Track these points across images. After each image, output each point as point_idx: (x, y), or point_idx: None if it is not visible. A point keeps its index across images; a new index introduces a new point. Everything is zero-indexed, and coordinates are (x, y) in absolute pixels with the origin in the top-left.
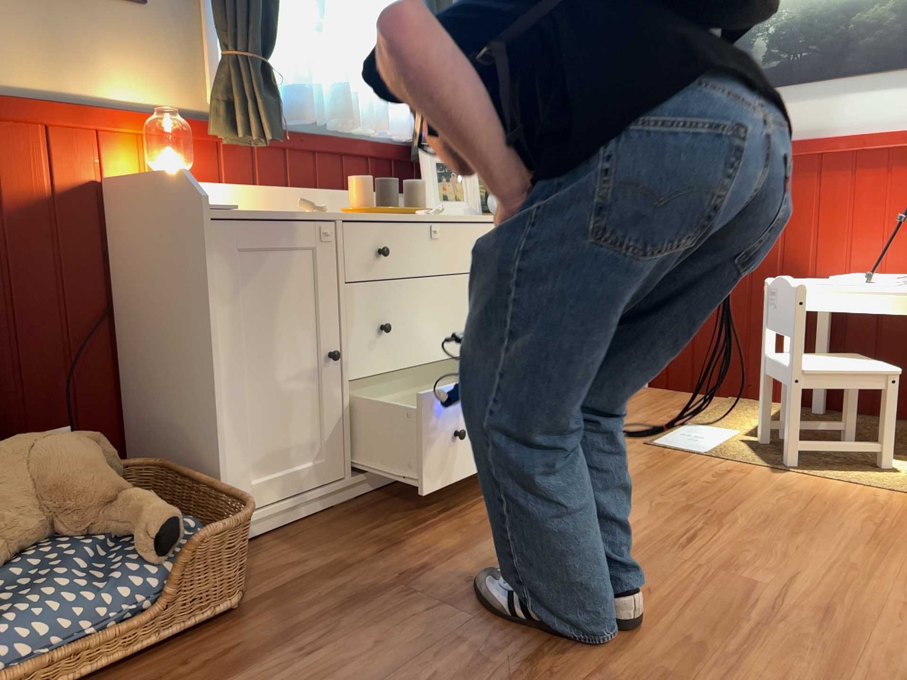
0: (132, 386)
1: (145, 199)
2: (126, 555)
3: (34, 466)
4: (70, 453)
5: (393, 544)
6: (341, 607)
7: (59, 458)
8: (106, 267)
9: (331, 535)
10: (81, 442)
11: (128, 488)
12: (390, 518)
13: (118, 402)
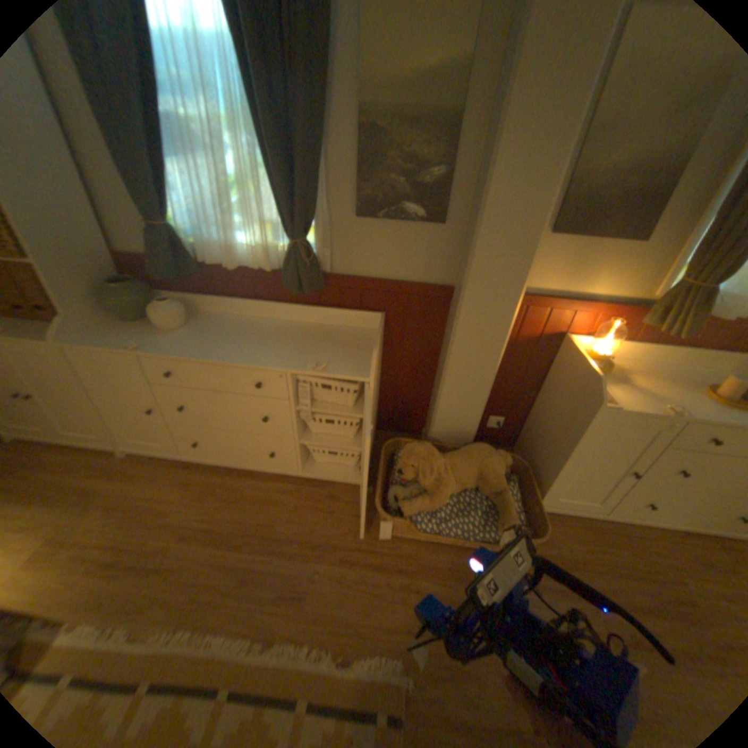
0: (533, 418)
1: (578, 366)
2: (494, 521)
3: (480, 467)
4: (493, 469)
5: (608, 573)
6: (562, 592)
7: (489, 468)
8: (547, 368)
9: (582, 540)
10: (499, 463)
11: (507, 488)
12: (618, 553)
13: (525, 417)
